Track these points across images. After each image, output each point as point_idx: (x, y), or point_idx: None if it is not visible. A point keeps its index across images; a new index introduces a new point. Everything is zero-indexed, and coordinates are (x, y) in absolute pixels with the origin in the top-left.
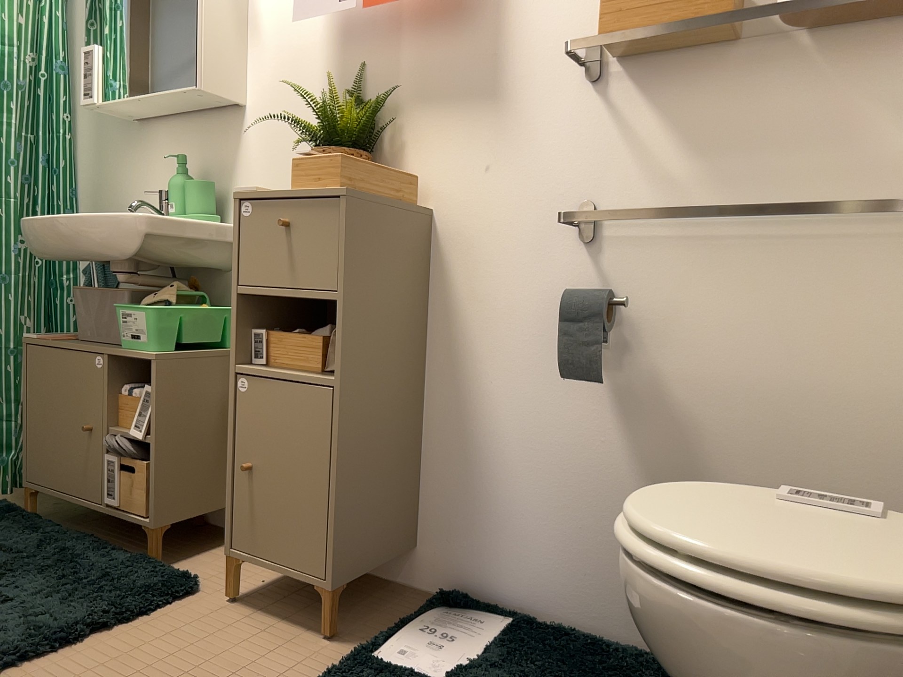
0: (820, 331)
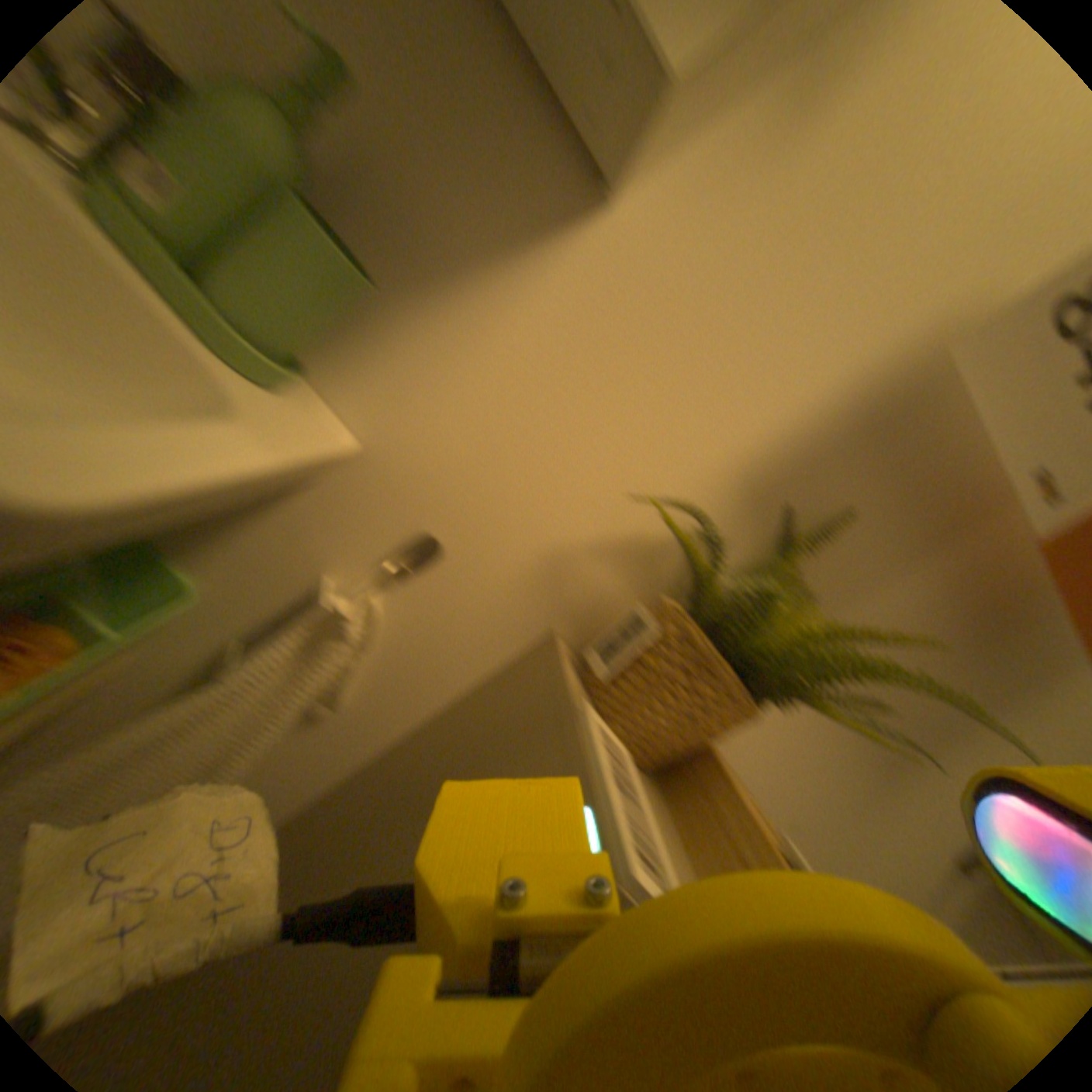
0: None
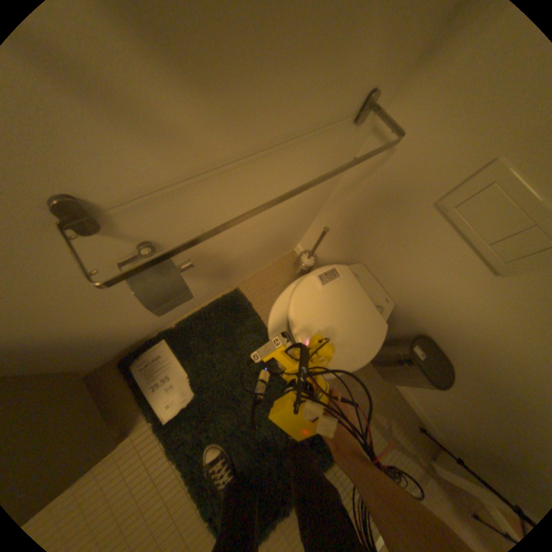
0: (287, 190)
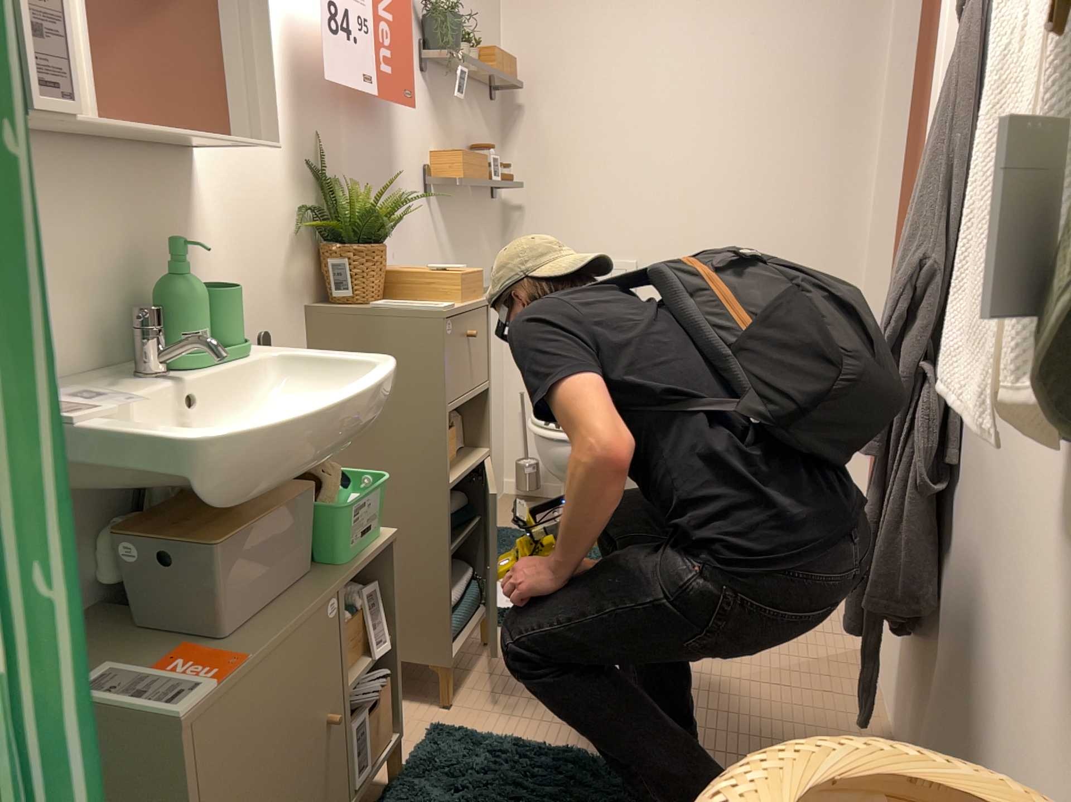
0: None
